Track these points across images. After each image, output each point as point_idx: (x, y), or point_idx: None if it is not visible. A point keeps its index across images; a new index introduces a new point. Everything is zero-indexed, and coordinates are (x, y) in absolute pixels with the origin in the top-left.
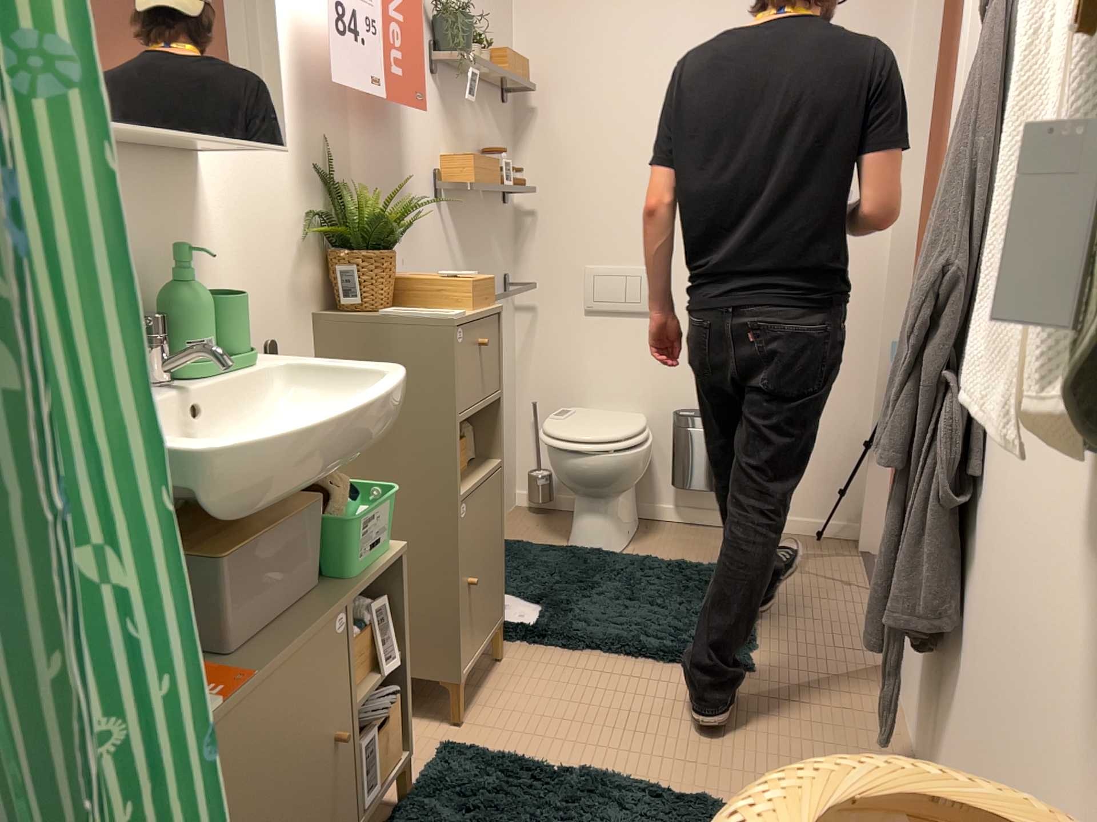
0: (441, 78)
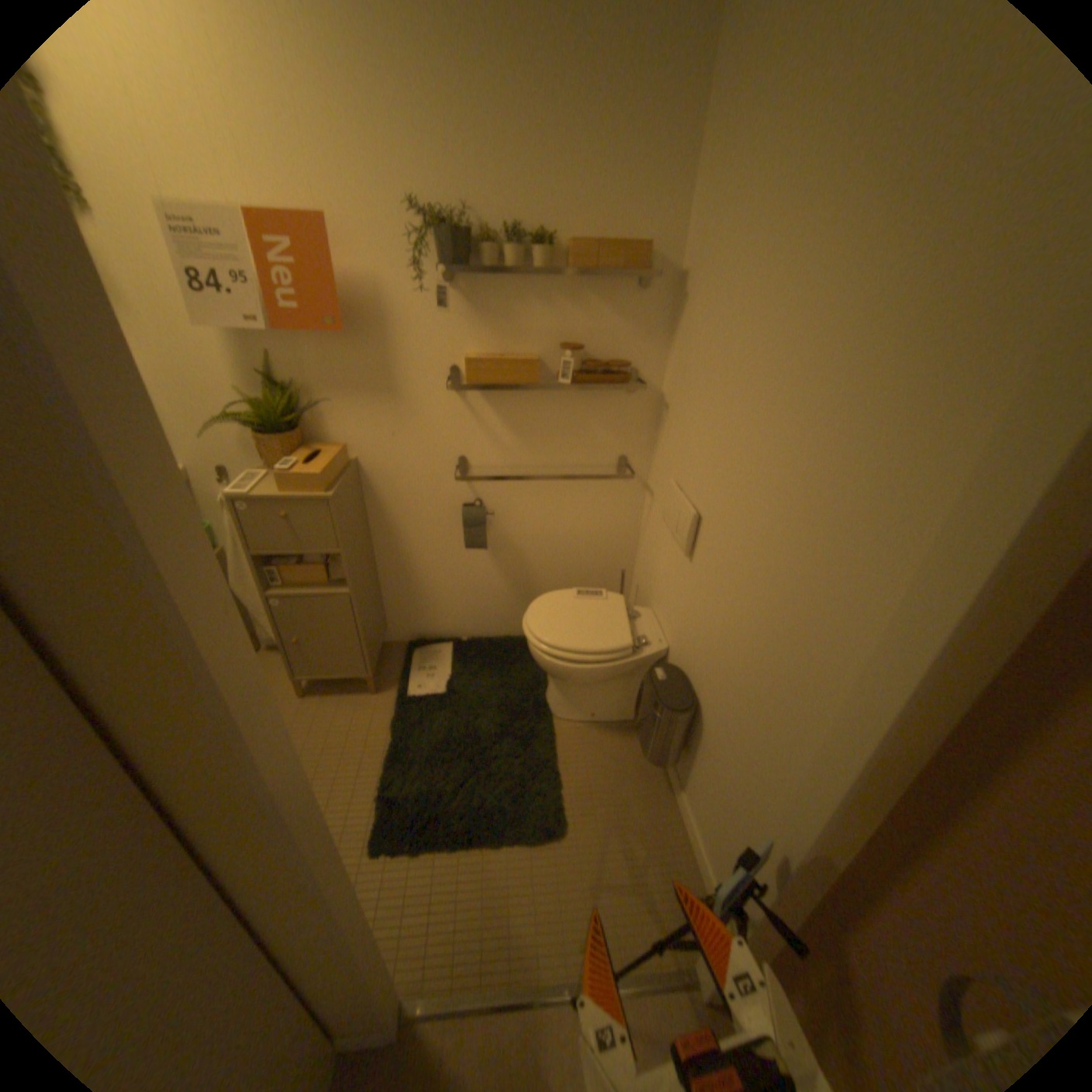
0: (465, 276)
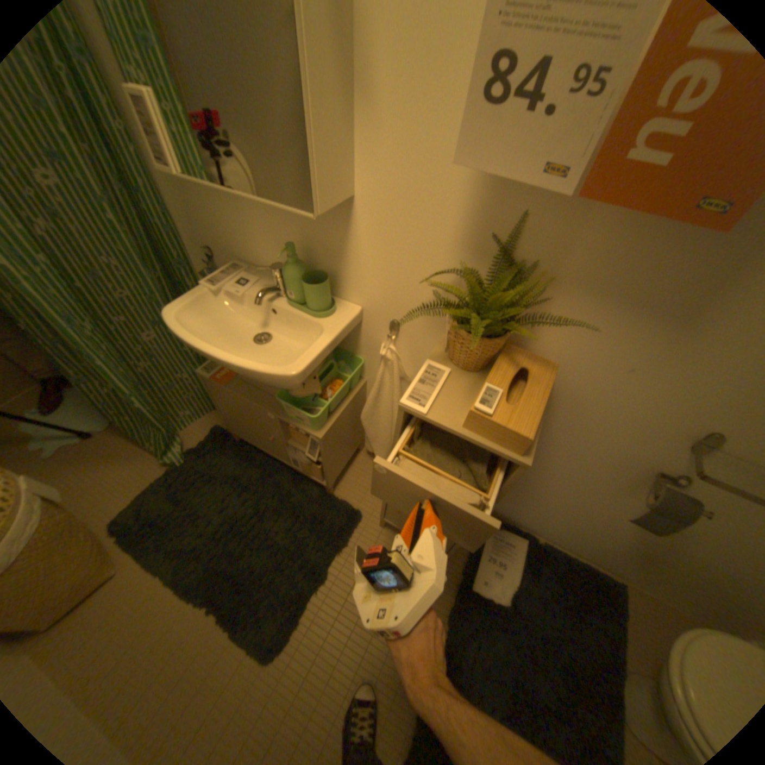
0: None
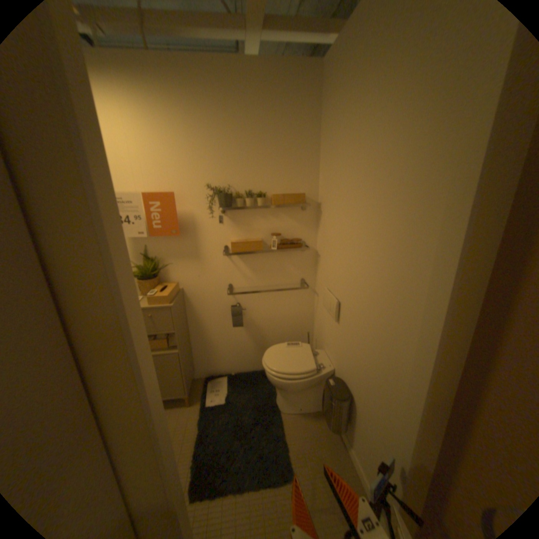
0: (230, 210)
